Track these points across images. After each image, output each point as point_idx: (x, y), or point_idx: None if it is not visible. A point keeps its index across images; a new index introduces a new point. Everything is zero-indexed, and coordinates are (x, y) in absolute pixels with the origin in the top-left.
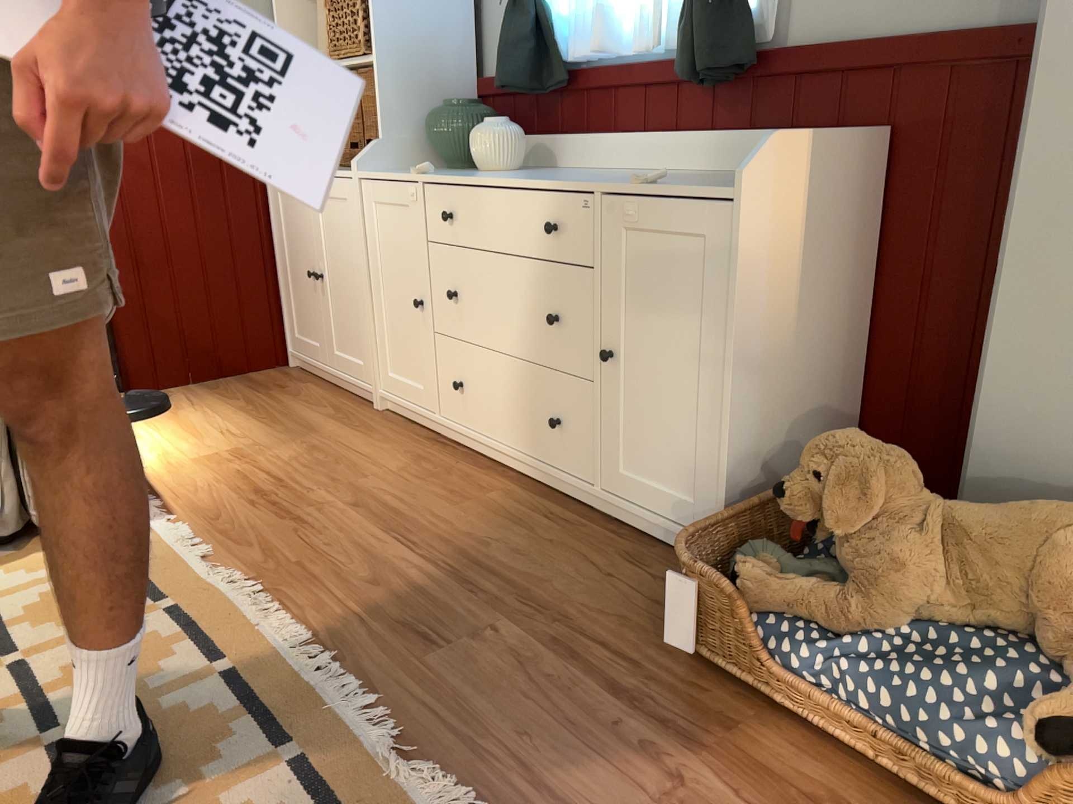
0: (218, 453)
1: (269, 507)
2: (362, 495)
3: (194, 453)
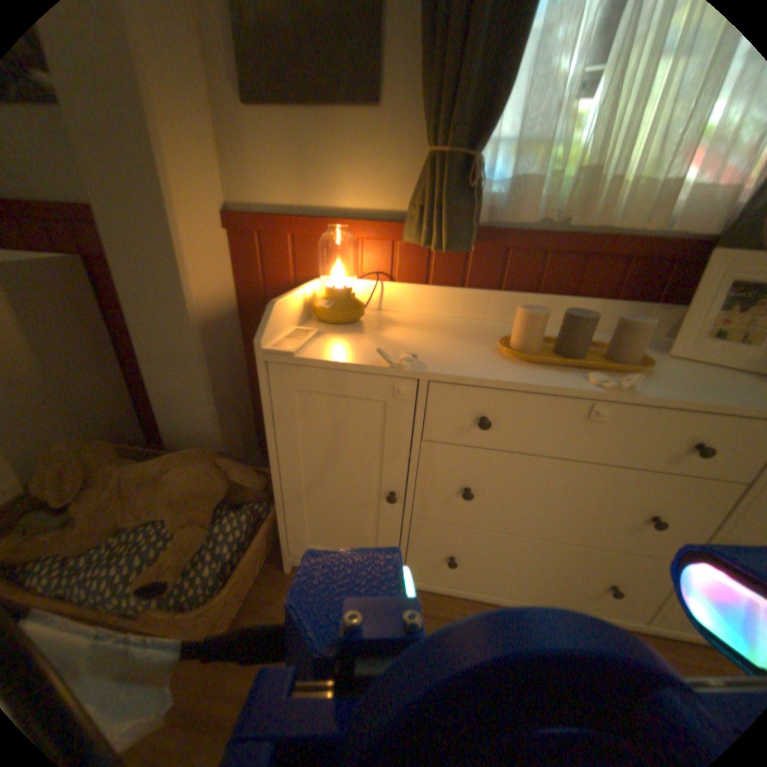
0: None
1: None
2: None
3: None
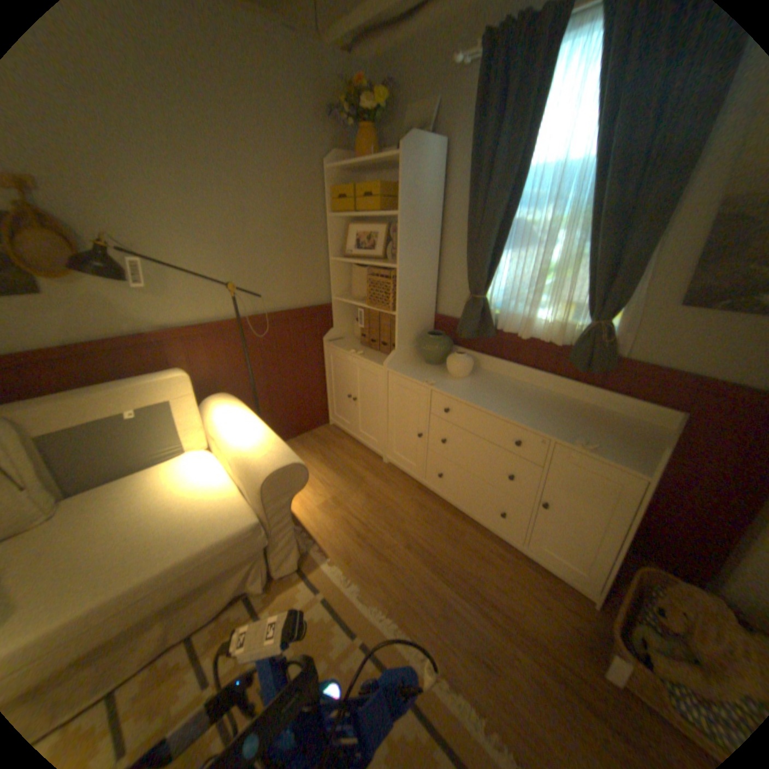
0: (326, 500)
1: (370, 550)
2: (409, 538)
3: (315, 500)
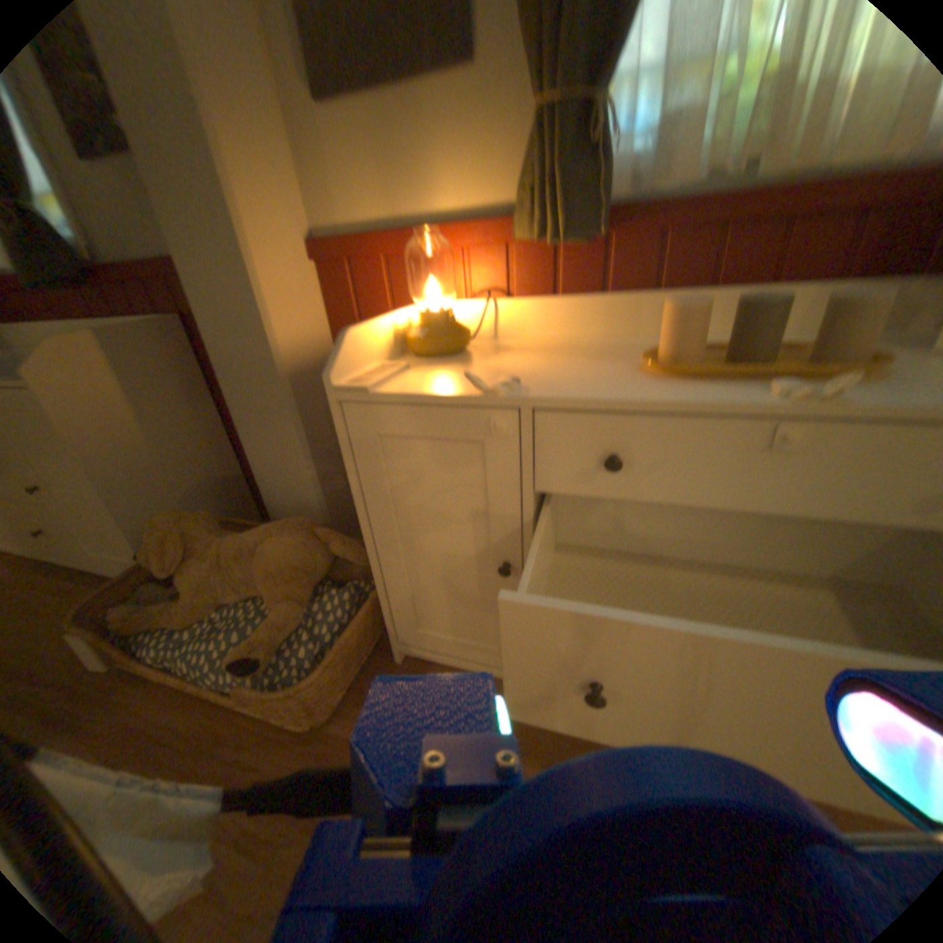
0: None
1: None
2: None
3: None
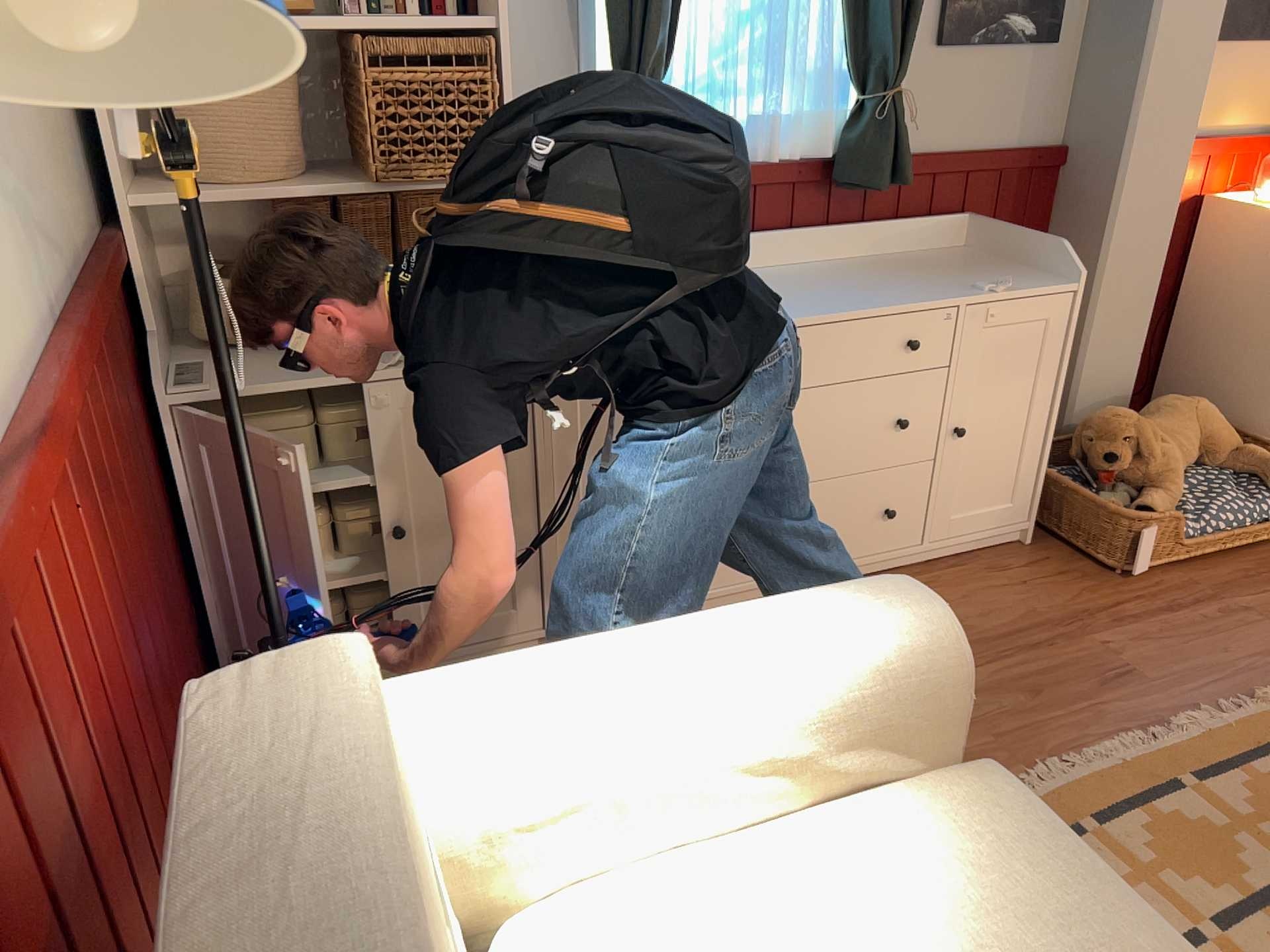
0: None
1: None
2: None
3: None
